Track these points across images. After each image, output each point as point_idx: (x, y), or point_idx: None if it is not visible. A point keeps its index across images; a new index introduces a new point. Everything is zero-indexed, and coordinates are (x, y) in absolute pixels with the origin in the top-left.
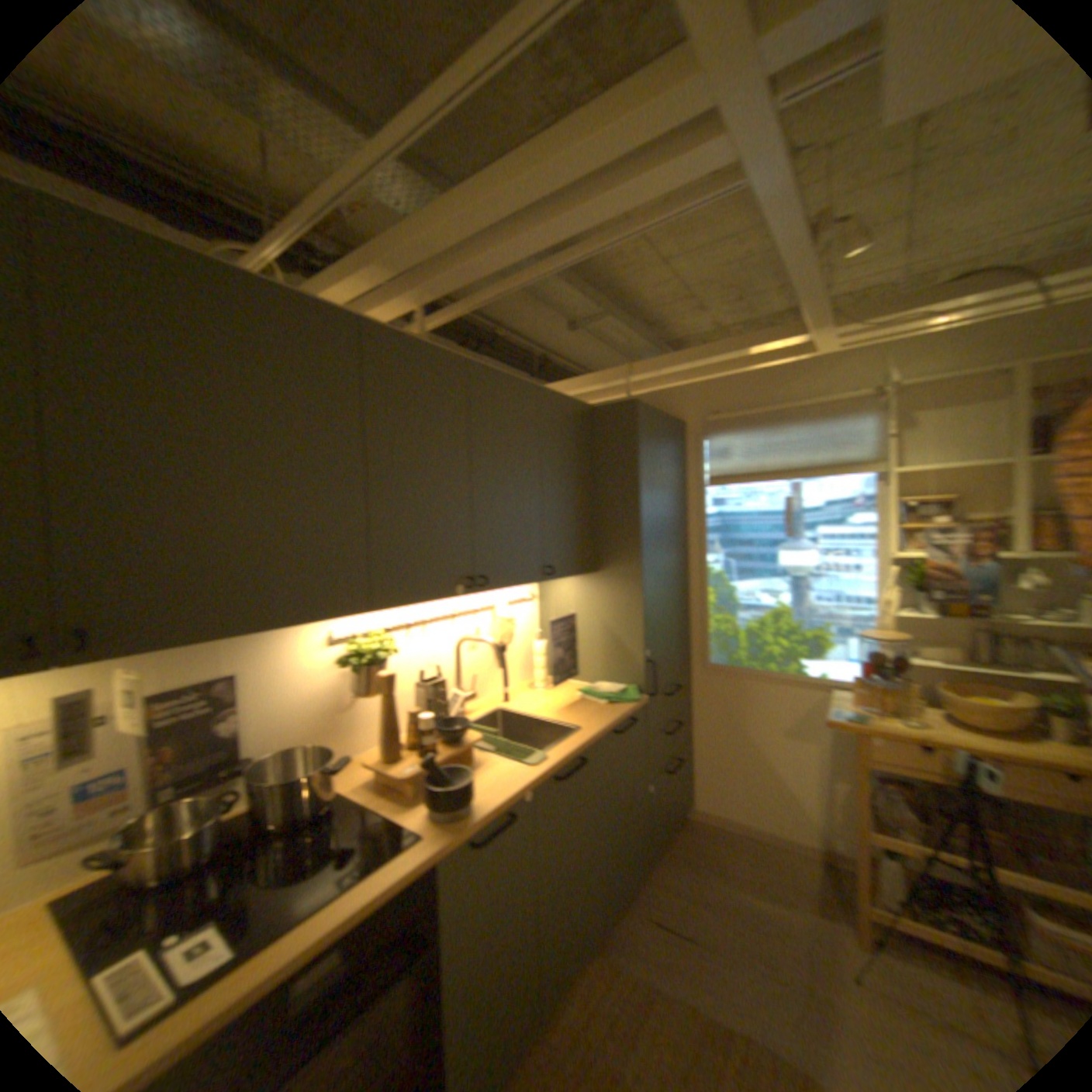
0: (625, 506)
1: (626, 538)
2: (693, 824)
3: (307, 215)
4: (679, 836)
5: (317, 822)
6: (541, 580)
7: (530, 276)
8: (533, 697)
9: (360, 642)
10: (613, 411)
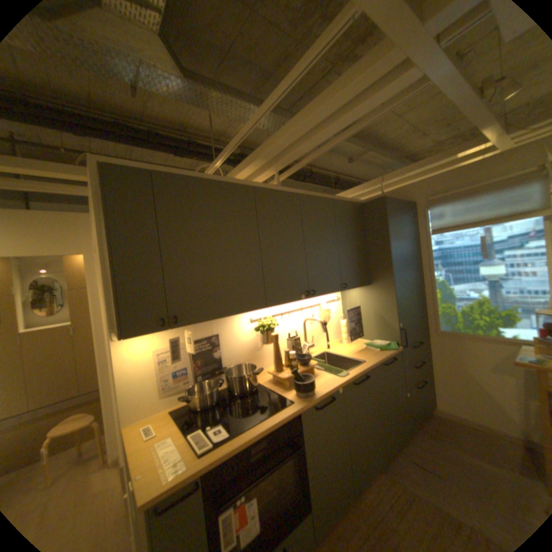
0: (382, 251)
1: (384, 267)
2: (436, 417)
3: (229, 148)
4: (427, 422)
5: (251, 394)
6: (340, 290)
7: (323, 149)
8: (341, 346)
9: (262, 321)
10: (372, 204)
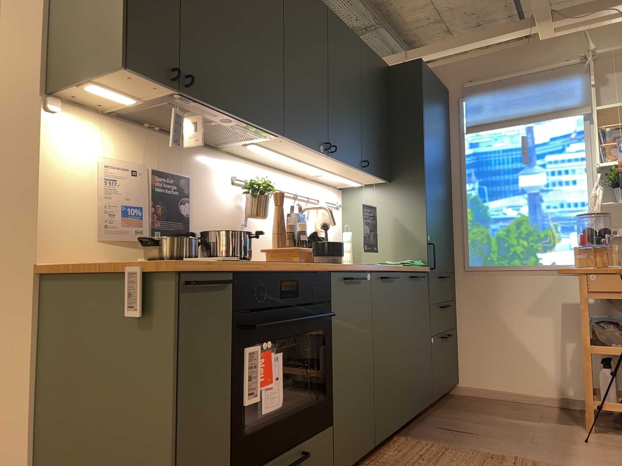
0: (412, 132)
1: (412, 155)
2: (458, 395)
3: None
4: (448, 400)
5: None
6: (357, 173)
7: None
8: None
9: (252, 180)
10: (402, 69)
